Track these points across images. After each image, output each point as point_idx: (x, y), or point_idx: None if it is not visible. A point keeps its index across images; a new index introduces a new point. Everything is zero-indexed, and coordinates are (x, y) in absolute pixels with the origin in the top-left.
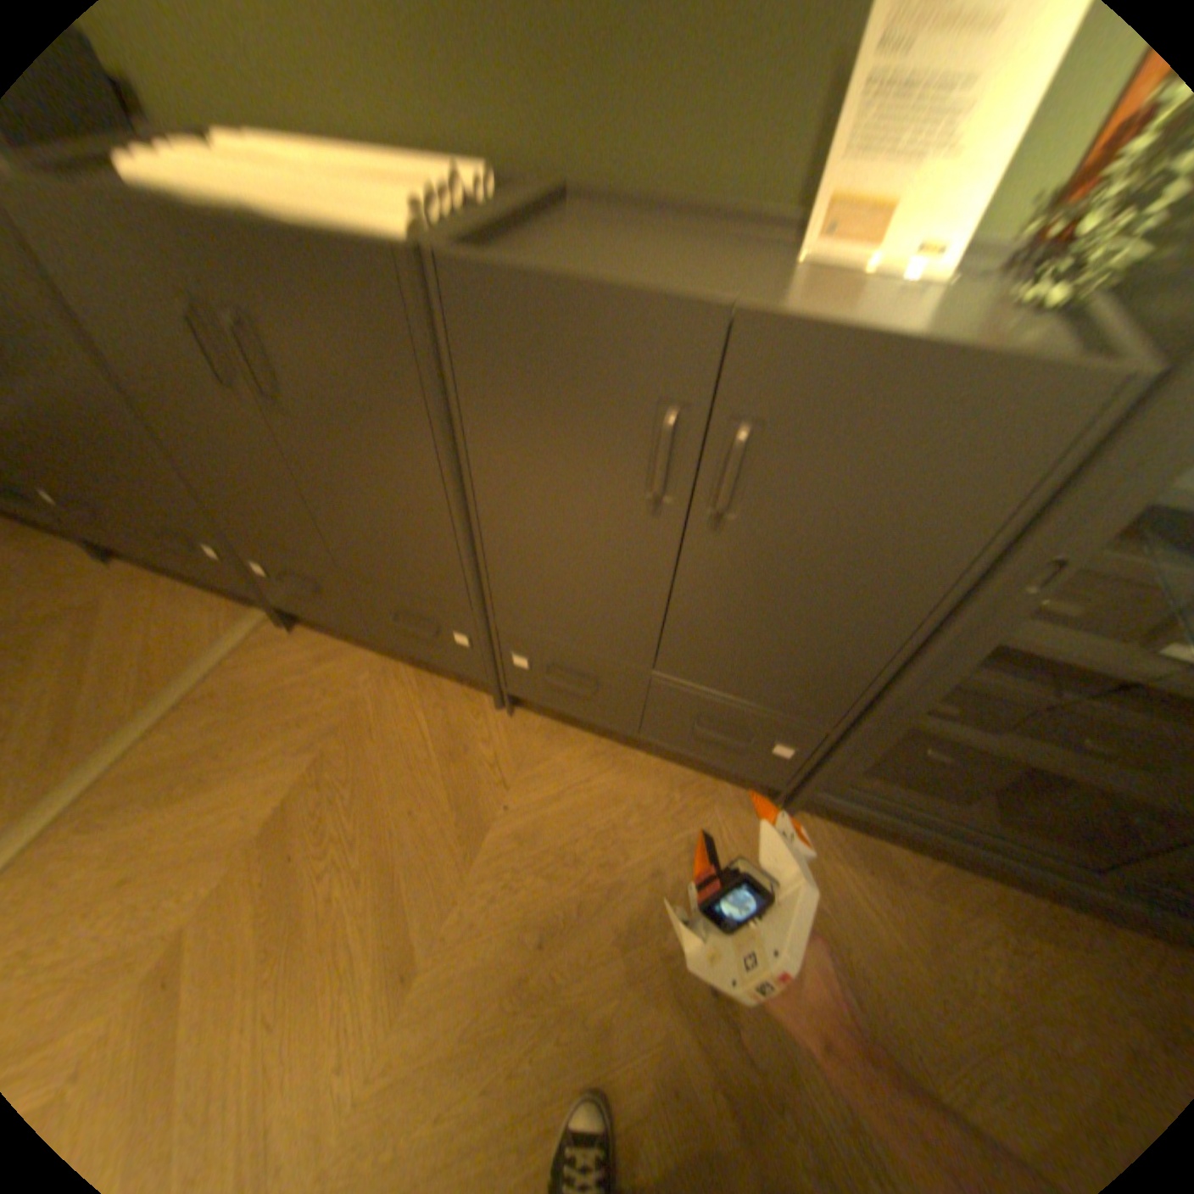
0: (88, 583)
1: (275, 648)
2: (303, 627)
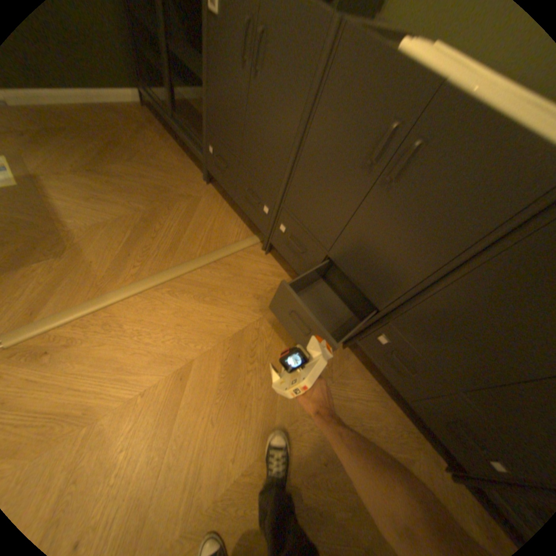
0: (199, 189)
1: (259, 259)
2: (272, 256)
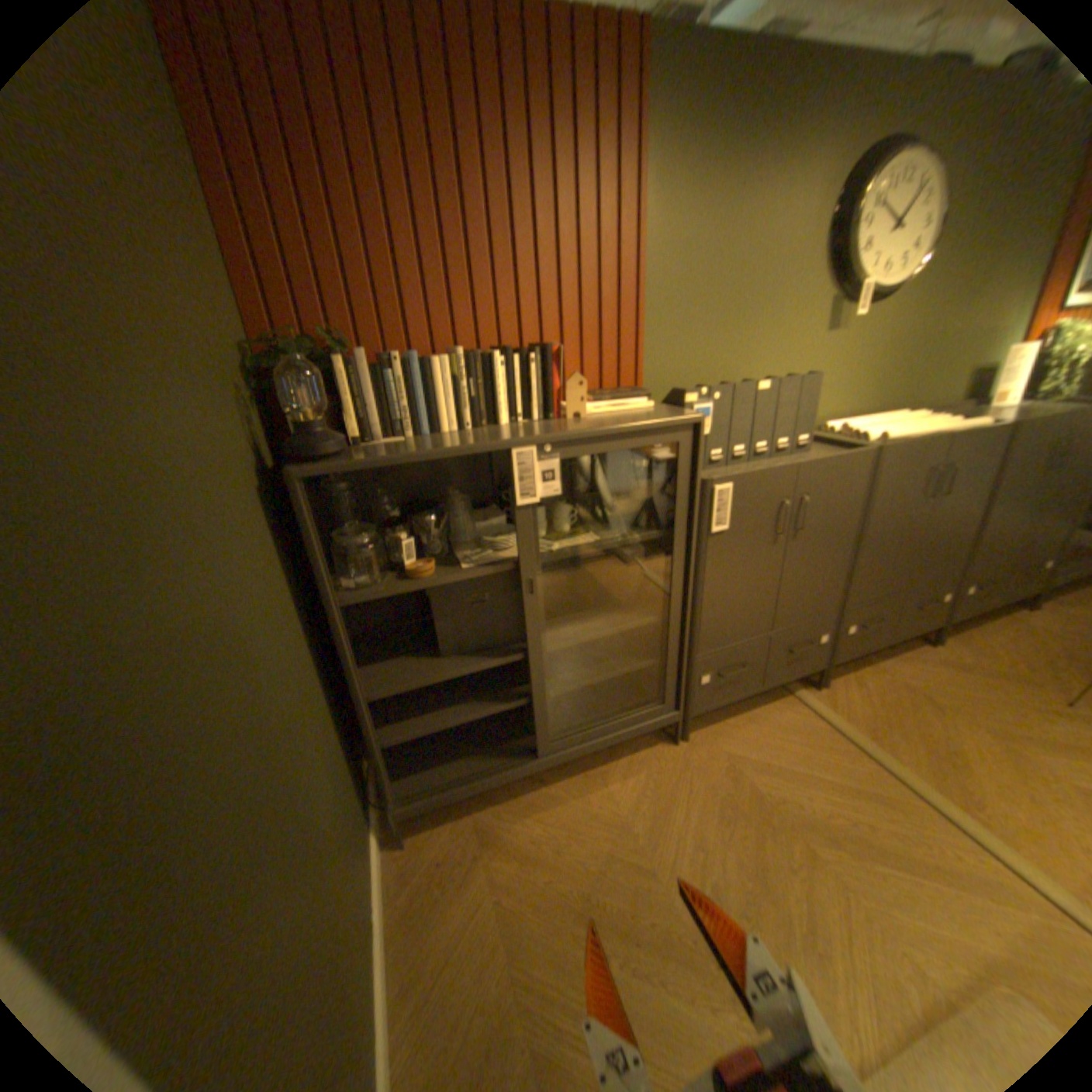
0: (707, 755)
1: (842, 698)
2: (828, 684)
